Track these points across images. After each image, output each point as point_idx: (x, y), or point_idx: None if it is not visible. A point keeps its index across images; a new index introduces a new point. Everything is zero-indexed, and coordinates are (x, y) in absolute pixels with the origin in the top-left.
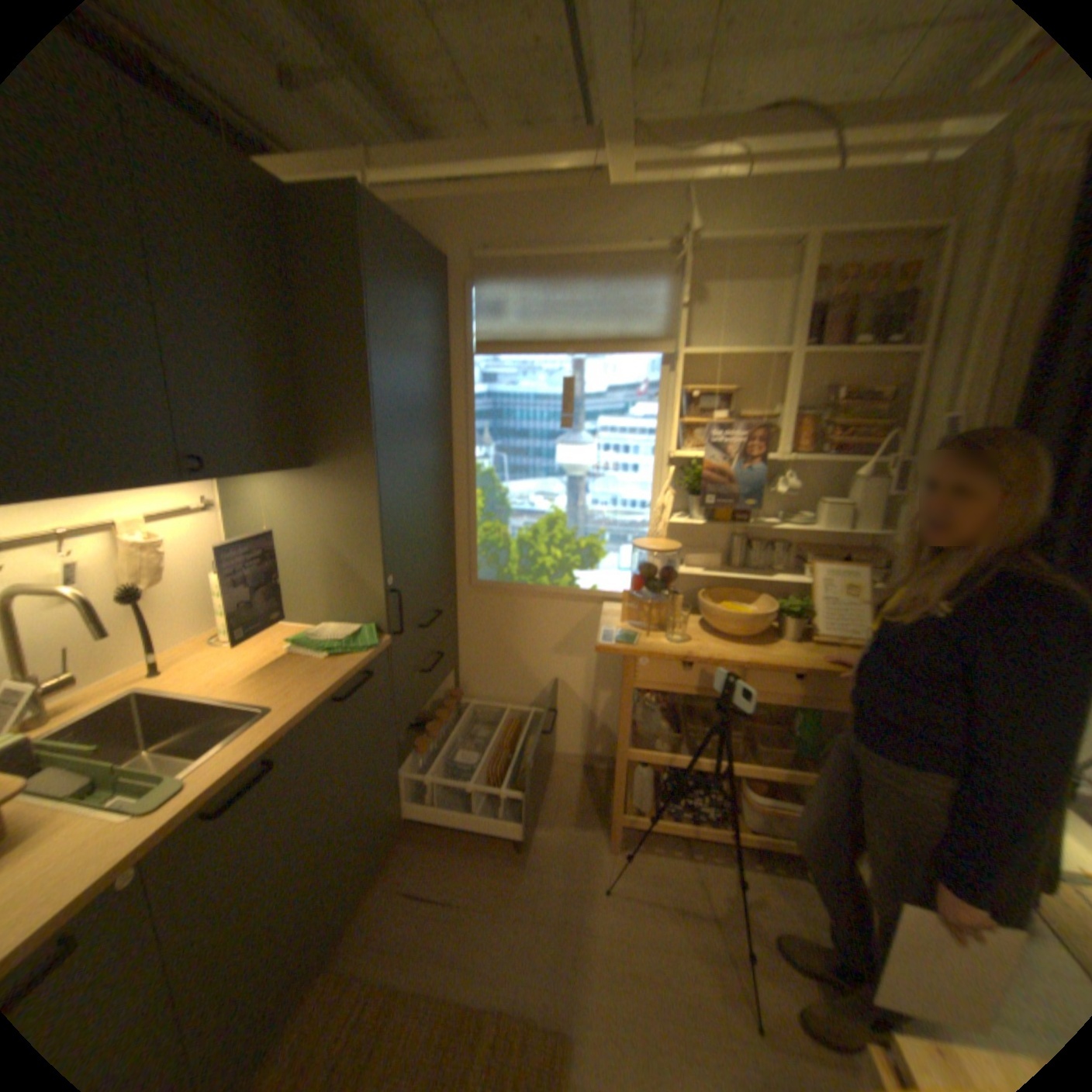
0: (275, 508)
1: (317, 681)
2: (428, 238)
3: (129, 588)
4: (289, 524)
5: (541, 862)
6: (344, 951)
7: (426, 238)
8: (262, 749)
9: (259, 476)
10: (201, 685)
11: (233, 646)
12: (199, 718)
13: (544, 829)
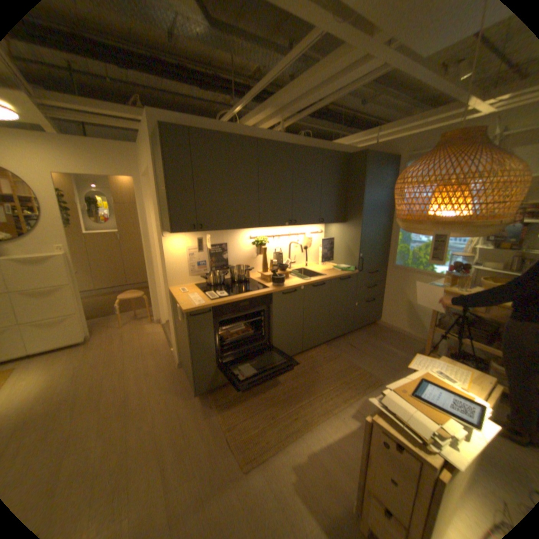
0: (335, 233)
1: (336, 273)
2: (395, 149)
3: (305, 246)
4: (338, 237)
5: (394, 356)
6: (331, 345)
7: (394, 149)
8: (323, 279)
9: (333, 224)
10: (313, 271)
11: (320, 265)
12: (312, 275)
13: (400, 351)
